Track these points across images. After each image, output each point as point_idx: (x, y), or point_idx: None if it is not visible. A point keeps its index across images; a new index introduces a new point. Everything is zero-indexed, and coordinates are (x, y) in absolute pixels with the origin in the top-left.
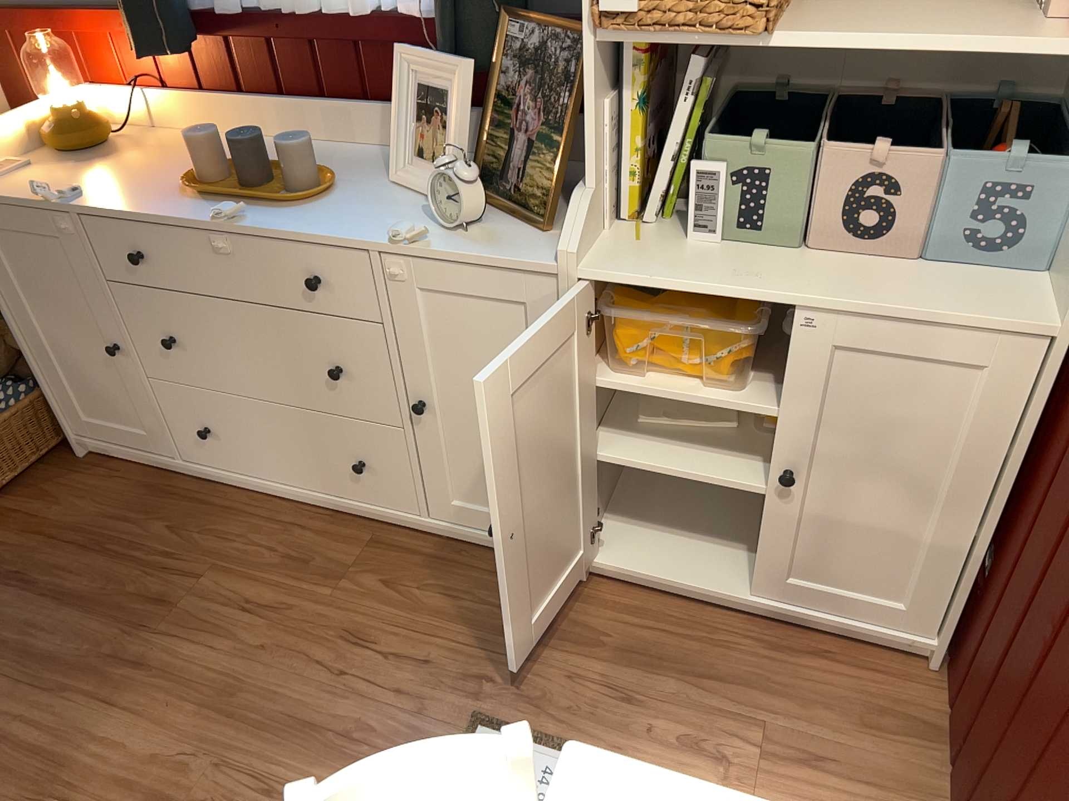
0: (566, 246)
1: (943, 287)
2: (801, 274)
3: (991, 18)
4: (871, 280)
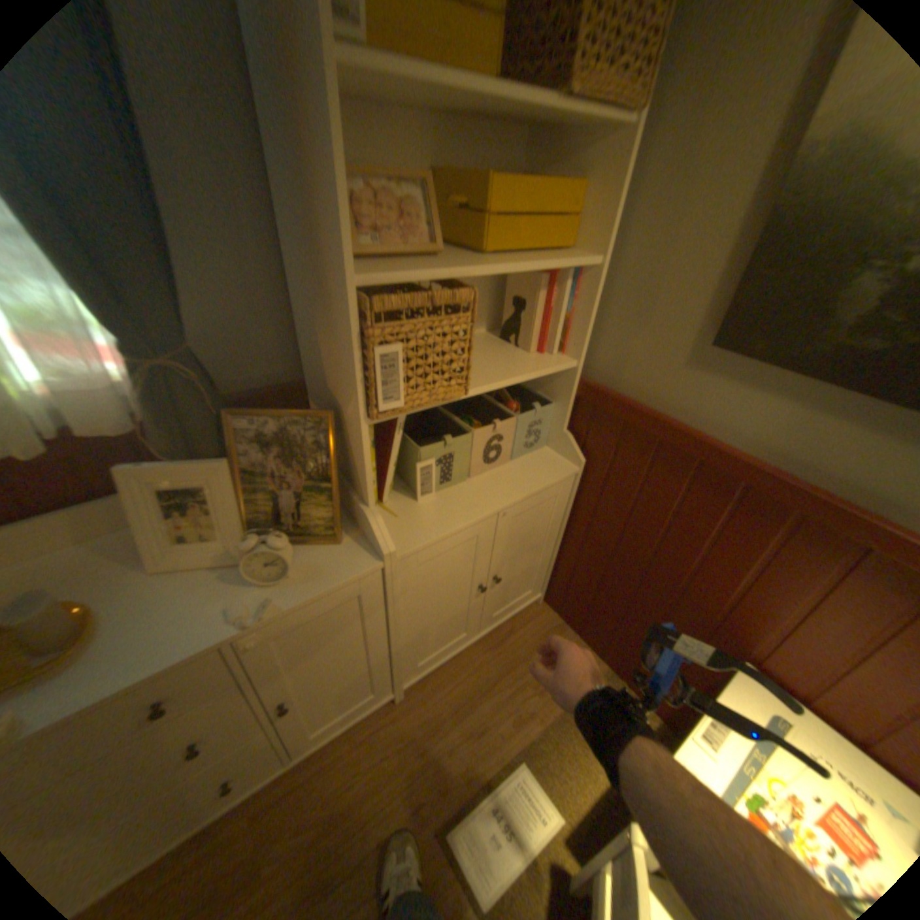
0: (385, 547)
1: (532, 467)
2: (486, 490)
3: (503, 348)
4: (510, 478)
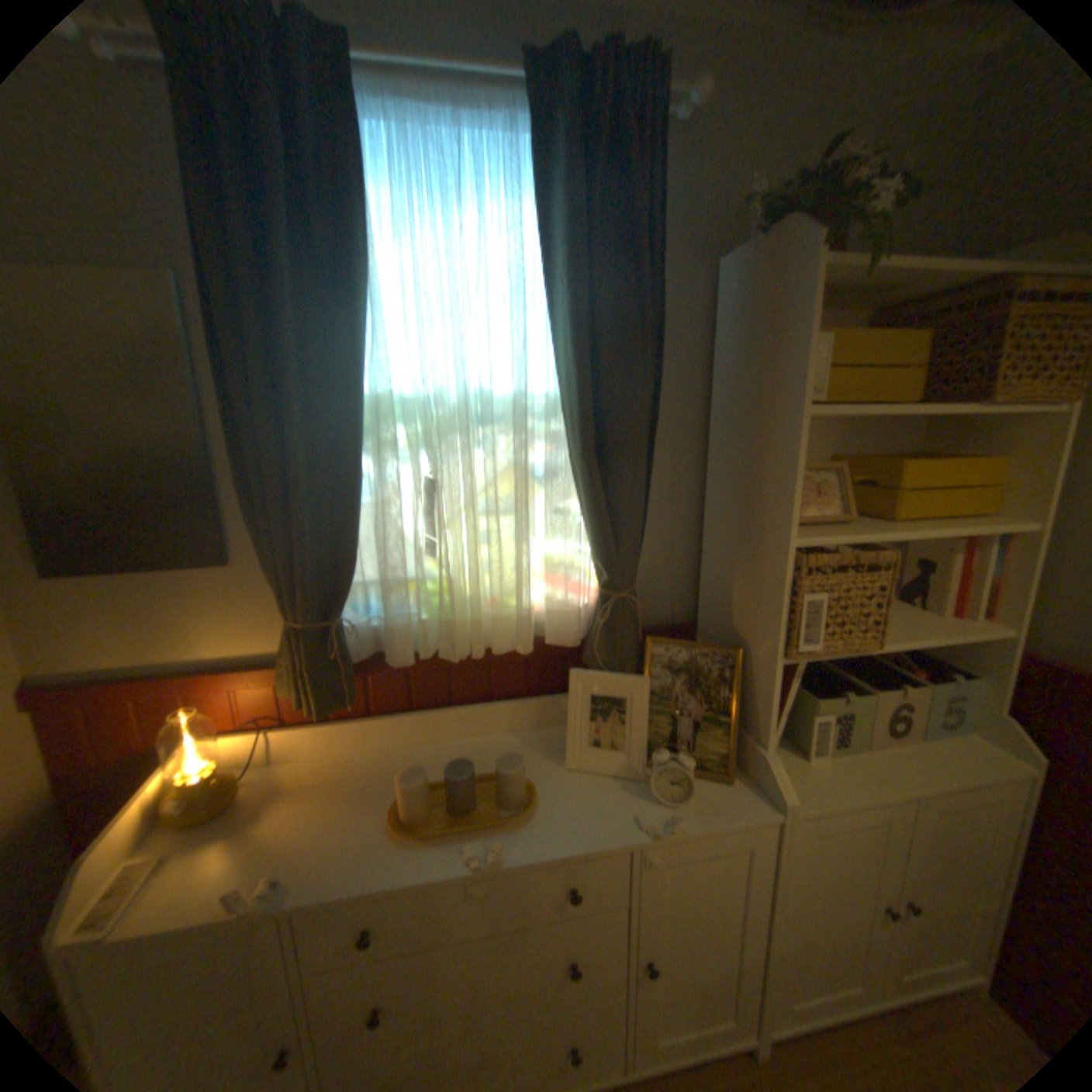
0: (788, 798)
1: (959, 755)
2: (898, 769)
3: (907, 610)
4: (929, 762)
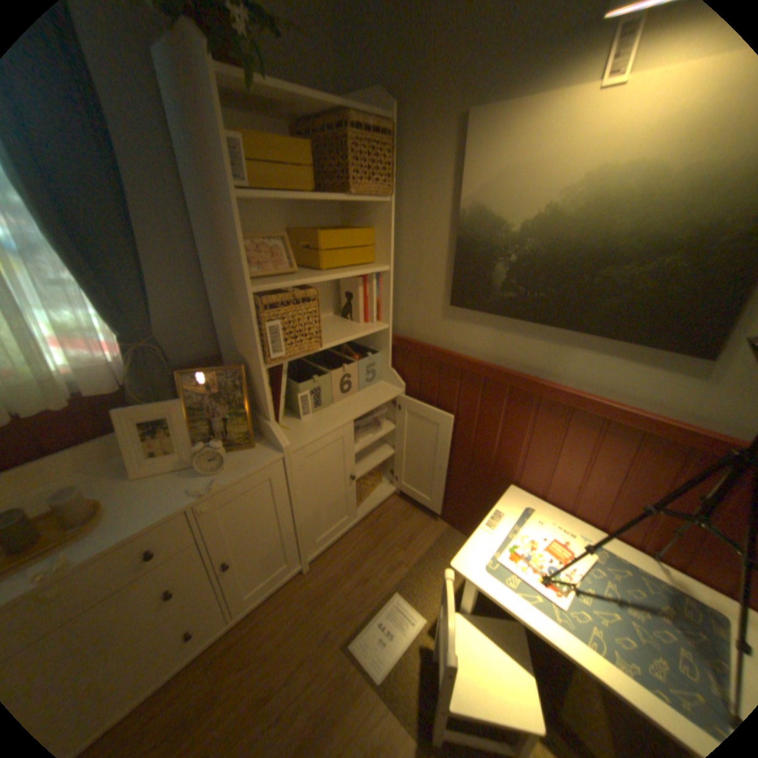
0: (282, 443)
1: (372, 392)
2: (344, 408)
3: (343, 322)
4: (359, 400)
